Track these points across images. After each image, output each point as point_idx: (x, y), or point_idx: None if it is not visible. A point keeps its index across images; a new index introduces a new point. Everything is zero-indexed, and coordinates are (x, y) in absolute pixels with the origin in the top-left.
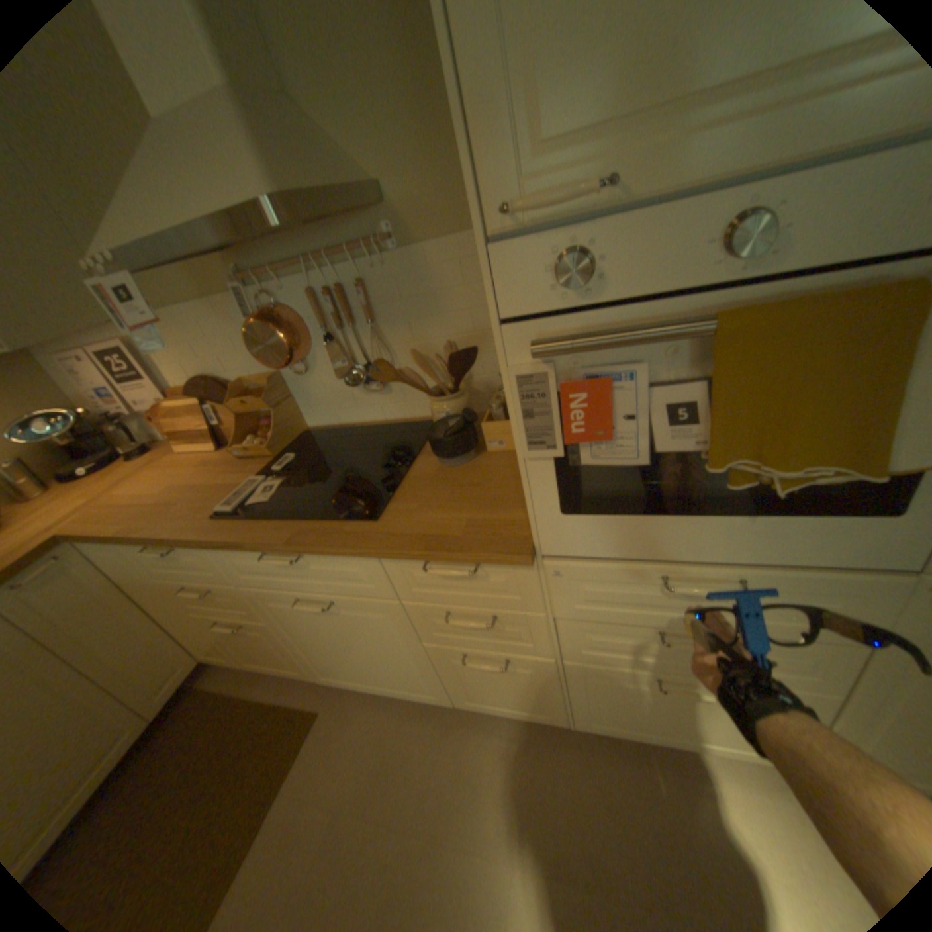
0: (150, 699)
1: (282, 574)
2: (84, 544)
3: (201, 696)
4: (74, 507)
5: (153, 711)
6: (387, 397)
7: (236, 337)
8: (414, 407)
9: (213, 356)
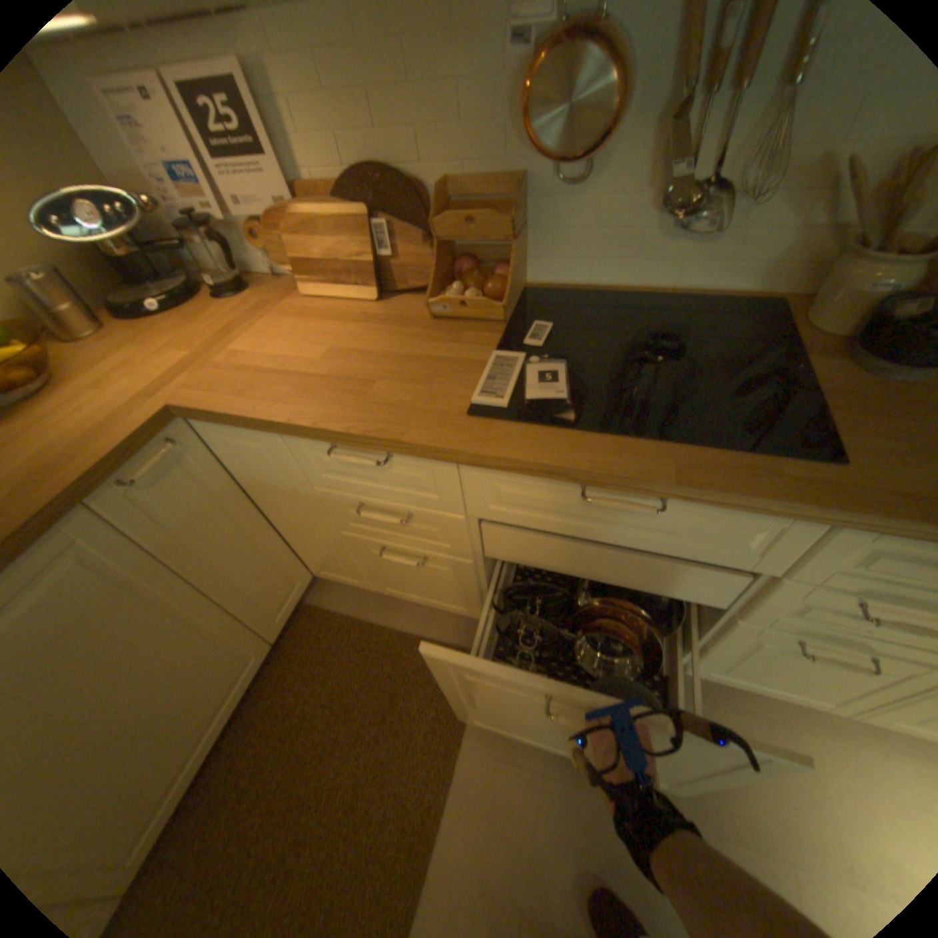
0: (271, 620)
1: (584, 516)
2: (212, 424)
3: (320, 614)
4: (173, 360)
5: (274, 634)
6: (704, 248)
7: (473, 86)
8: (742, 272)
9: (409, 123)
